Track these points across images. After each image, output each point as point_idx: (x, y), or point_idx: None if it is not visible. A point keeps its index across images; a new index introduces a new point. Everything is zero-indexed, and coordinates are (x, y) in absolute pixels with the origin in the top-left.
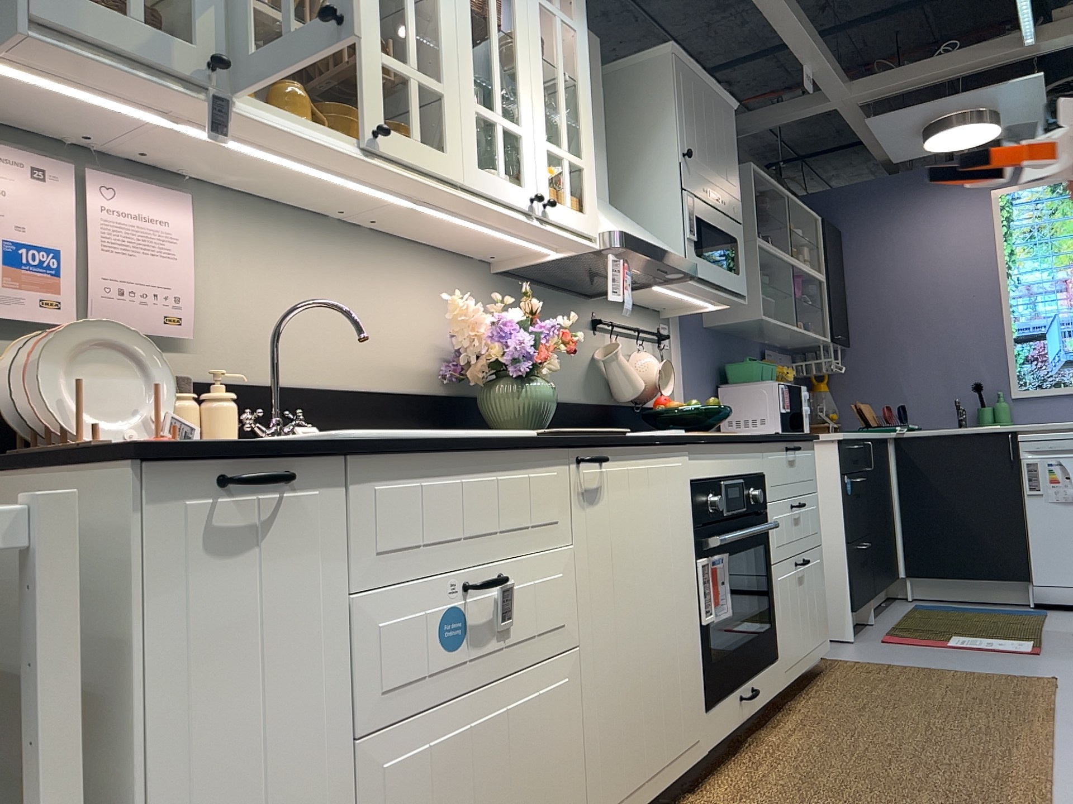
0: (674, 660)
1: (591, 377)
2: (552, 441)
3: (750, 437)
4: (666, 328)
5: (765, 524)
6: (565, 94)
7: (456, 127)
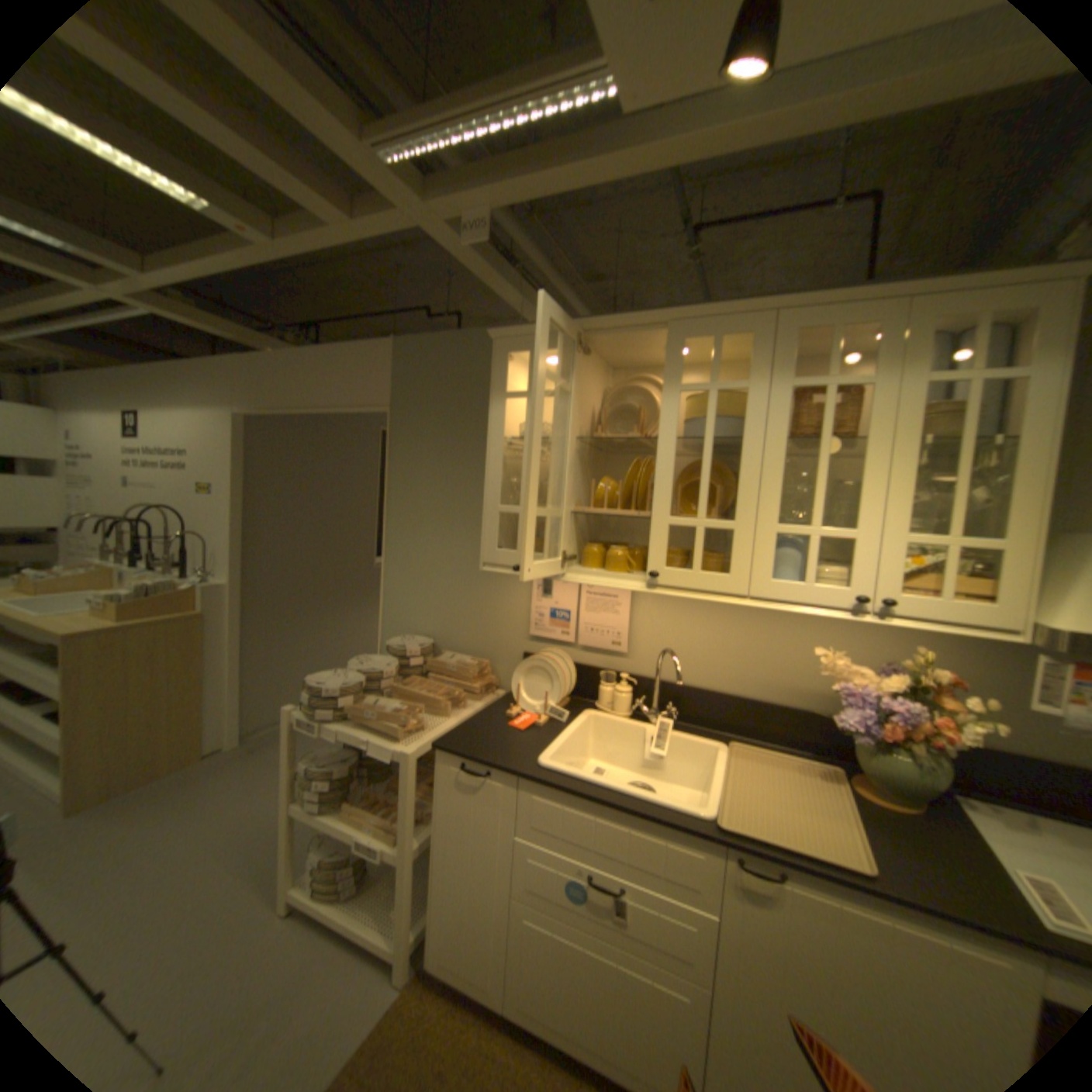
0: None
1: None
2: (699, 833)
3: None
4: None
5: None
6: (970, 468)
7: (745, 552)
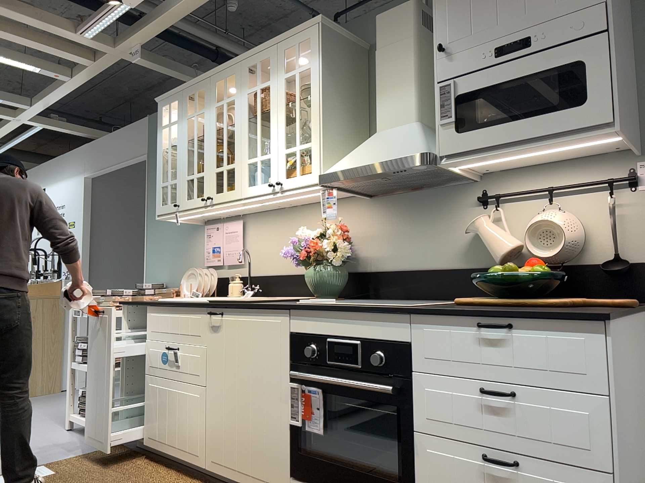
0: (261, 427)
1: (473, 245)
2: (196, 304)
3: (367, 308)
4: (643, 166)
5: (406, 389)
6: (298, 113)
7: (238, 176)
